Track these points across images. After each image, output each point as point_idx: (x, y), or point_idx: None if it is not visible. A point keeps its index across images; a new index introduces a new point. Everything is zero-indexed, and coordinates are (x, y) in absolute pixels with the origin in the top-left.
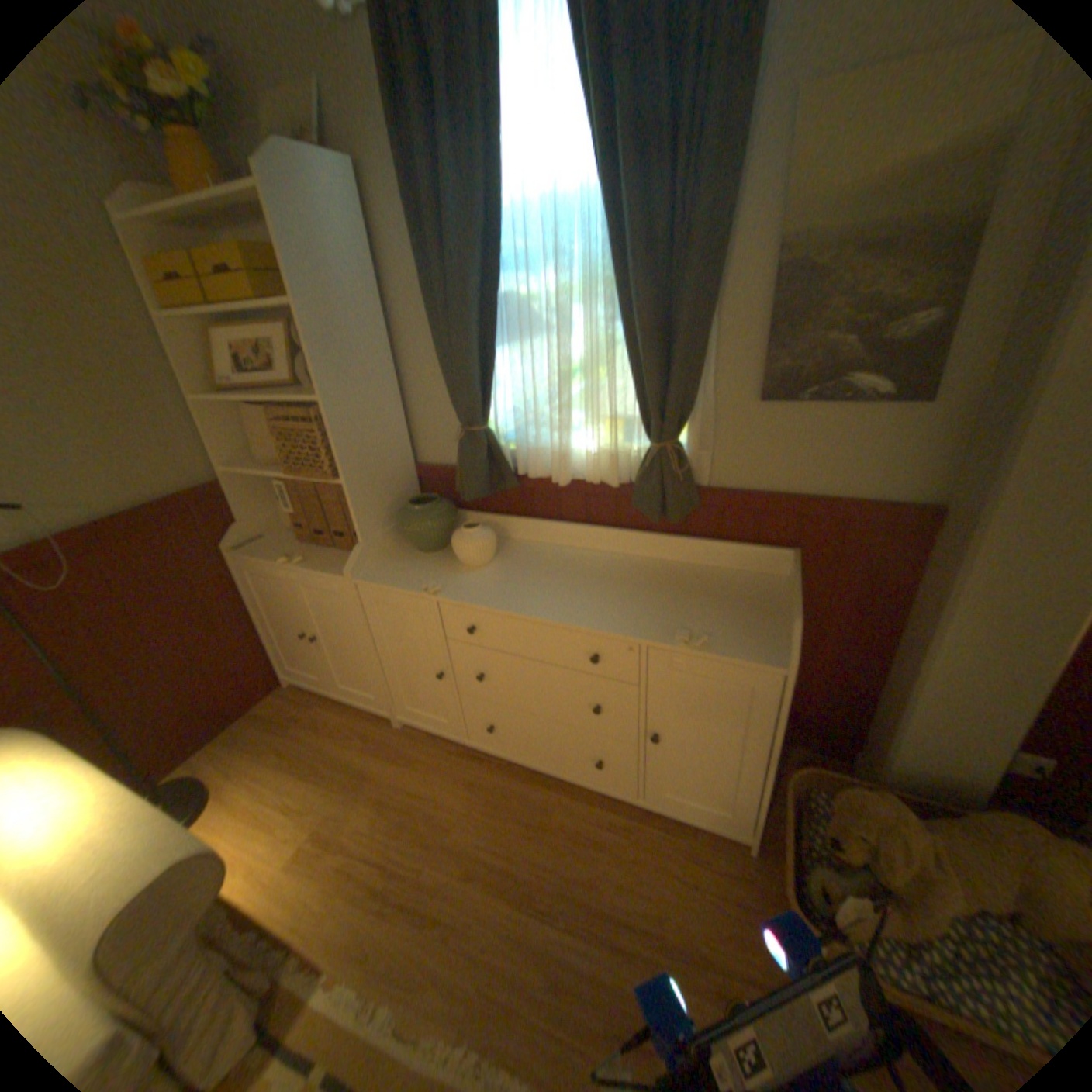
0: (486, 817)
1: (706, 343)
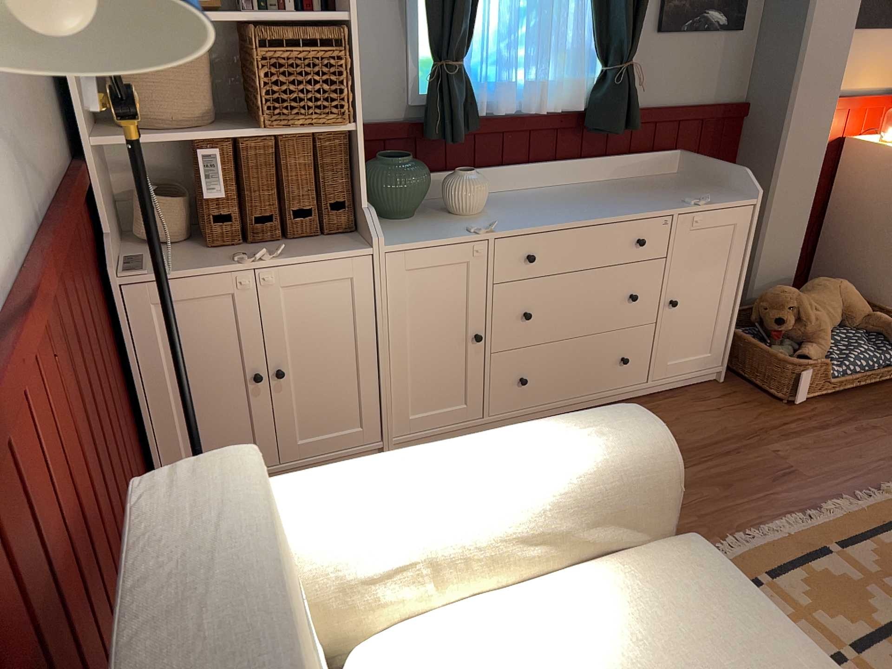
0: None
1: None
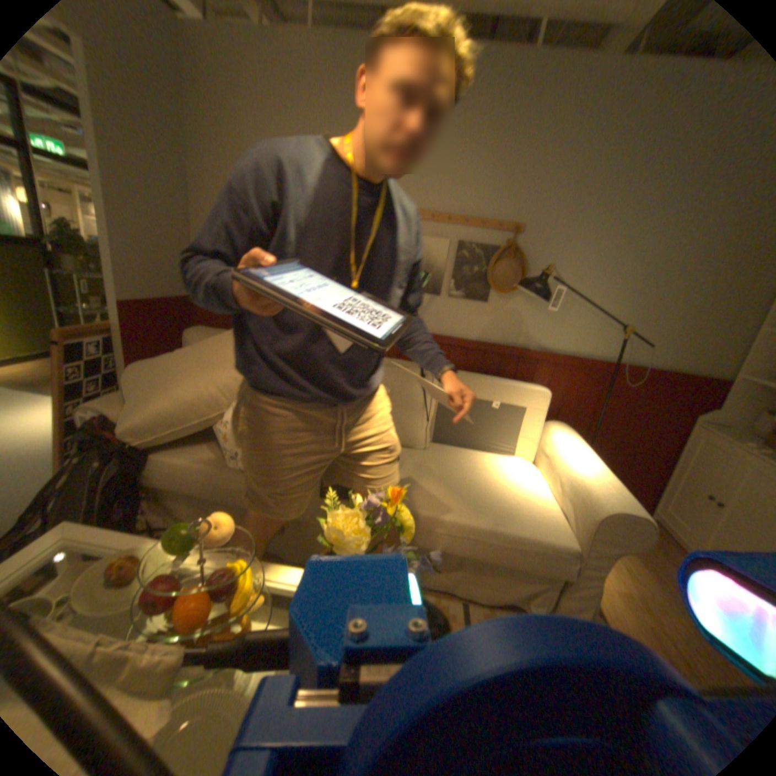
0: None
1: None
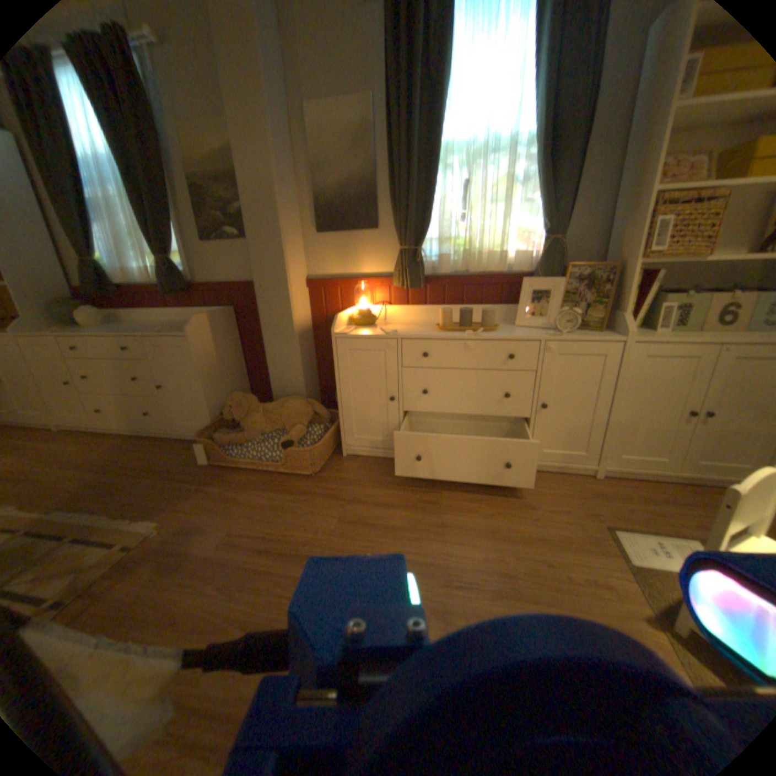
0: (86, 451)
1: (165, 214)
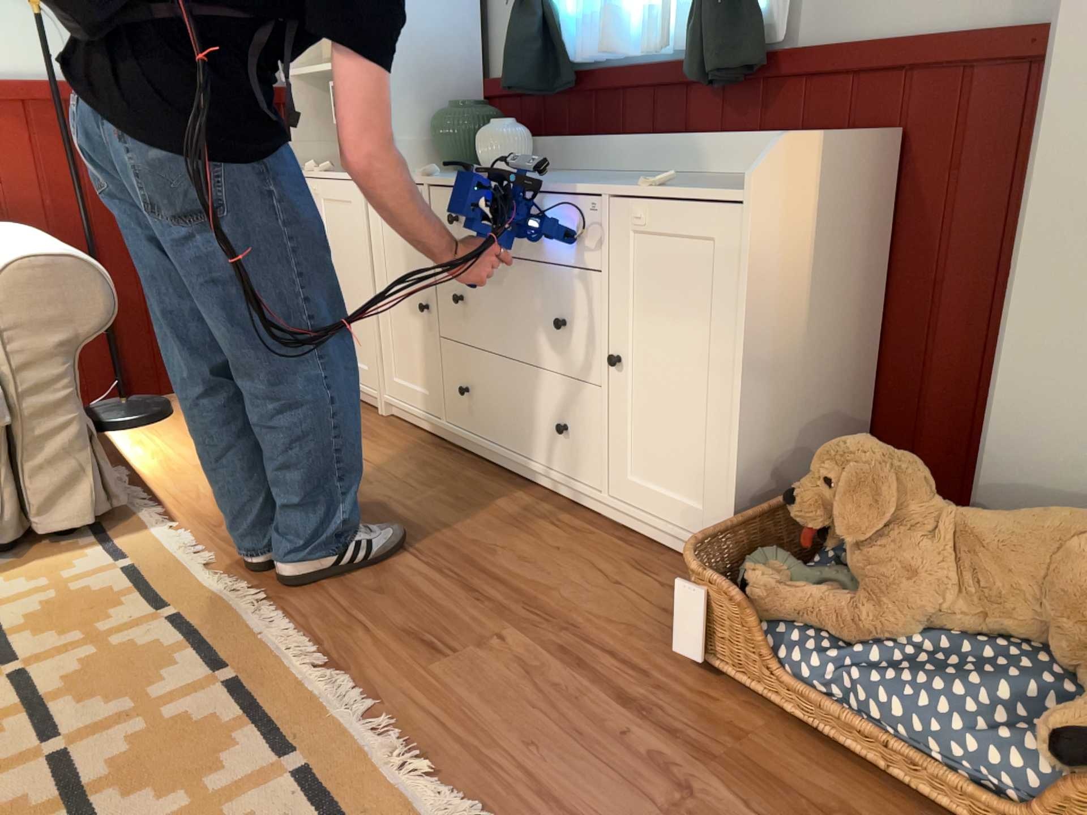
0: (418, 485)
1: None
